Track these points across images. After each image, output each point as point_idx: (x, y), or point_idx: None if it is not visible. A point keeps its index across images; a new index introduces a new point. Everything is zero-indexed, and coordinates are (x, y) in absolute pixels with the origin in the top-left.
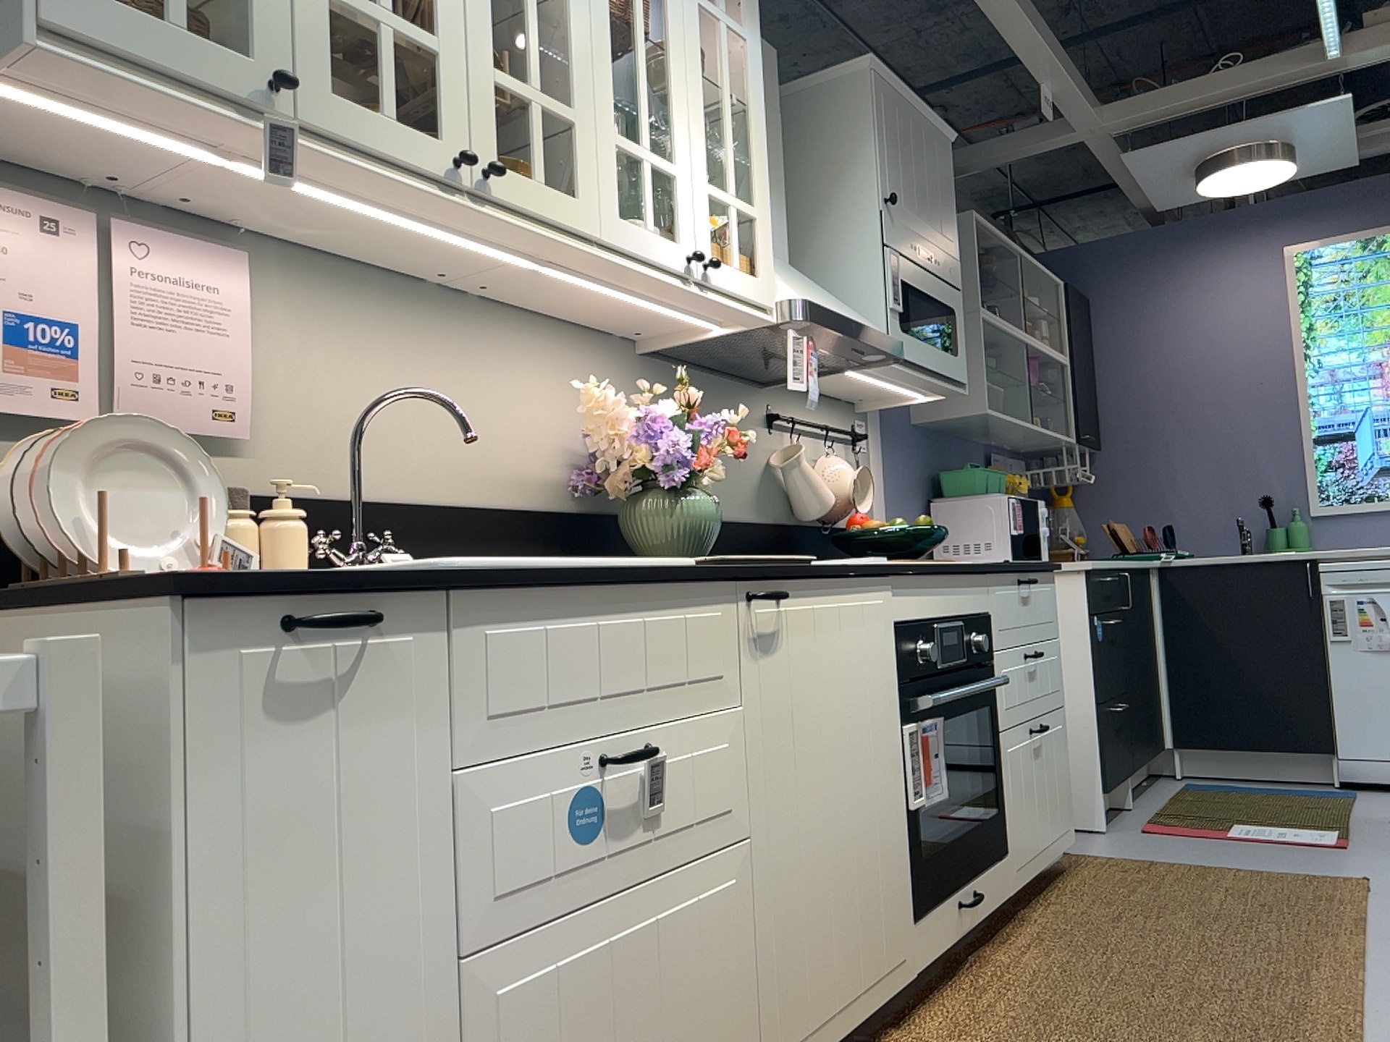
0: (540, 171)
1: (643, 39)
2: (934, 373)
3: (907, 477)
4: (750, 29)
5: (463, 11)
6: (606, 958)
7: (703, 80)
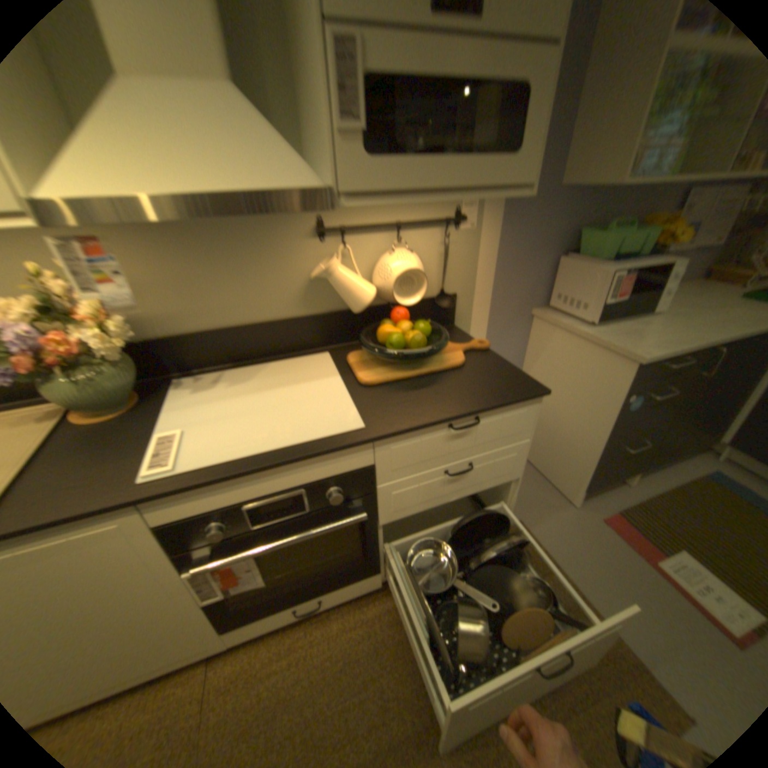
0: None
1: None
2: (455, 185)
3: (532, 237)
4: None
5: None
6: None
7: None
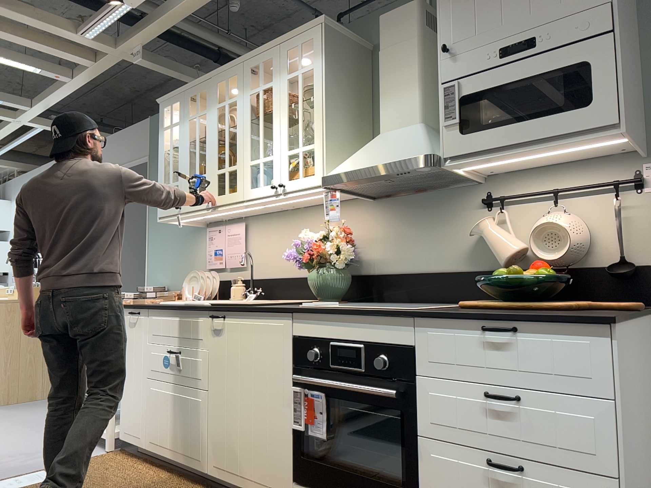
0: (226, 190)
1: (261, 119)
2: (534, 141)
3: None
4: (314, 61)
5: (210, 161)
6: (168, 396)
7: (286, 110)
